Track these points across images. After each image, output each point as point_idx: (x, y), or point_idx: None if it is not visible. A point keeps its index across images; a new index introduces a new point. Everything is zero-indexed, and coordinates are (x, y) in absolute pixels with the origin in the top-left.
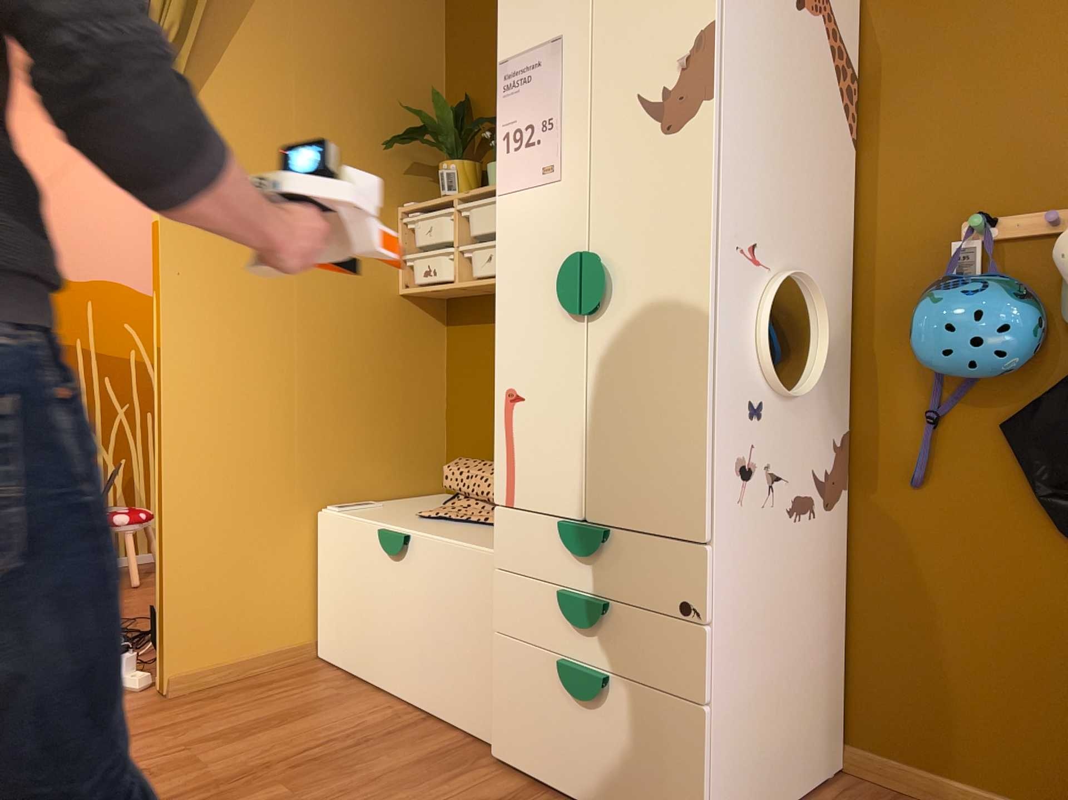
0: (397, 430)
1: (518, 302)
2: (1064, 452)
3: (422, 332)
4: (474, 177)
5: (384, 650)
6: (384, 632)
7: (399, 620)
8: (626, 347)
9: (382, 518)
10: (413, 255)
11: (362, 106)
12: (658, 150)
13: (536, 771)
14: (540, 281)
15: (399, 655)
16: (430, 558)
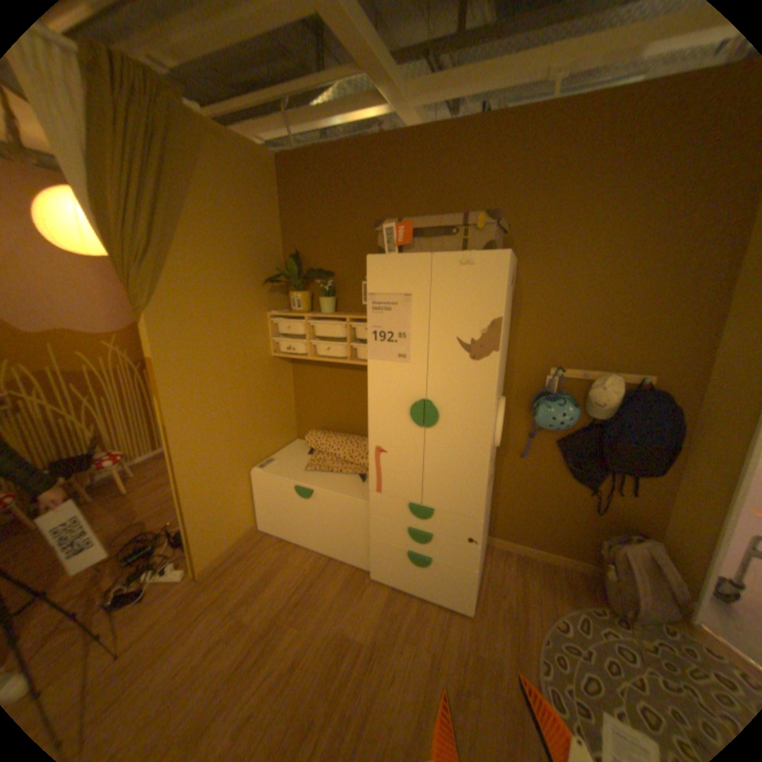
0: (277, 420)
1: (382, 411)
2: (579, 455)
3: (283, 371)
4: (309, 300)
5: (301, 532)
6: (301, 525)
7: (309, 522)
8: (445, 443)
9: (289, 475)
10: (280, 340)
11: (245, 261)
12: (467, 366)
13: (394, 585)
14: (396, 406)
15: (310, 535)
16: (327, 501)
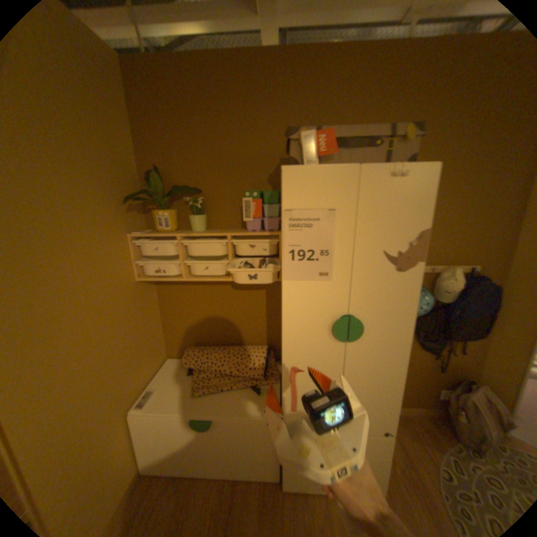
0: (147, 347)
1: (299, 332)
2: (429, 331)
3: (148, 293)
4: (177, 218)
5: (197, 464)
6: (196, 458)
7: (207, 452)
8: (367, 353)
9: (177, 408)
10: (147, 262)
11: (97, 174)
12: (393, 278)
13: (309, 491)
14: (315, 324)
15: (209, 464)
16: (228, 428)
